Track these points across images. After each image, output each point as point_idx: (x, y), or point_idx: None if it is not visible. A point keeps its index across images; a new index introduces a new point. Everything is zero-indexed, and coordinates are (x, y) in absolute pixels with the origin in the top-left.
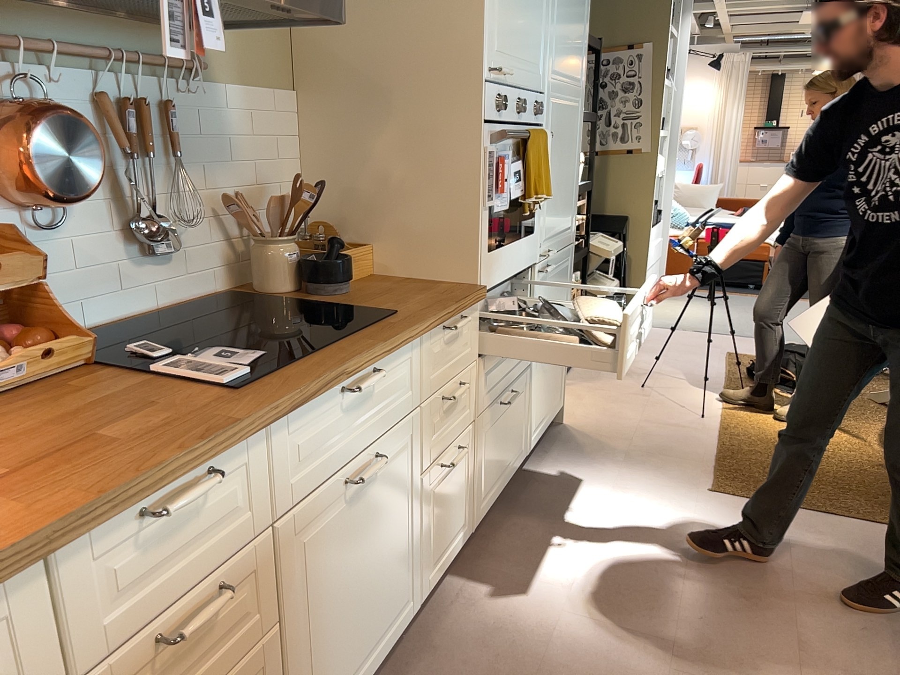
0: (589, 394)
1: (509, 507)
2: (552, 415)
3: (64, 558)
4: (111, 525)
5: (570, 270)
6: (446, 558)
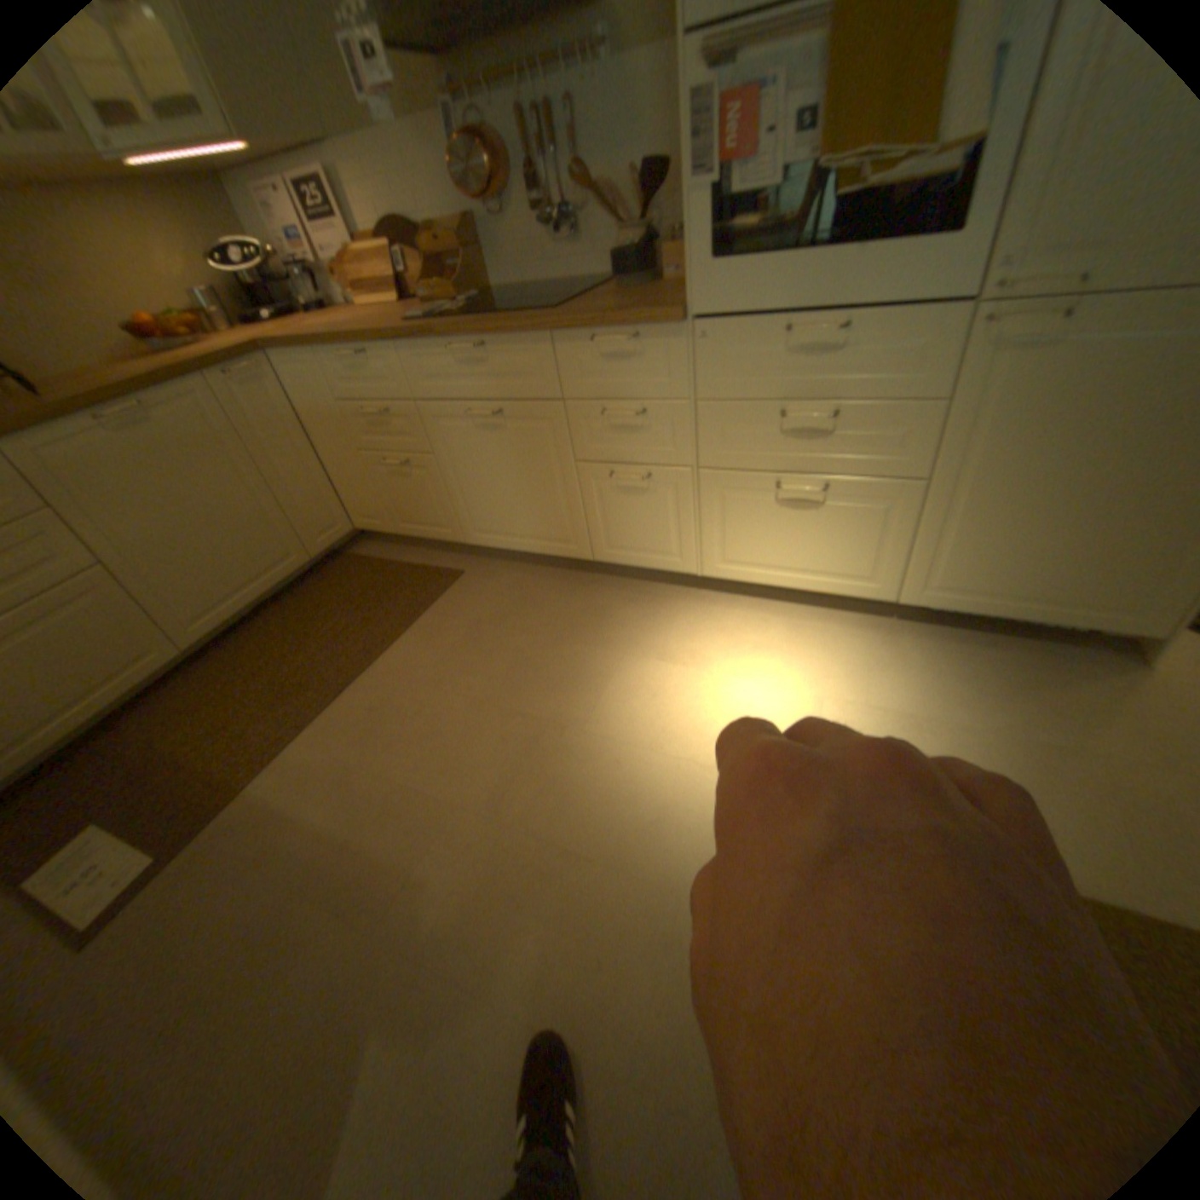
0: None
1: (803, 615)
2: (1062, 616)
3: (317, 353)
4: (327, 350)
5: None
6: (637, 559)
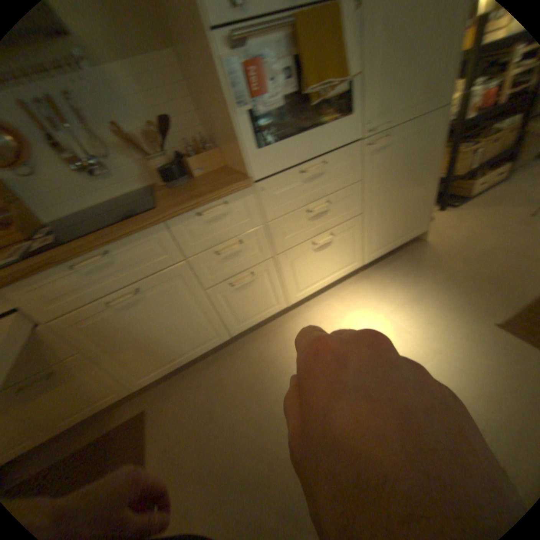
0: (475, 219)
1: (338, 292)
2: (408, 238)
3: None
4: None
5: (440, 130)
6: (259, 319)
